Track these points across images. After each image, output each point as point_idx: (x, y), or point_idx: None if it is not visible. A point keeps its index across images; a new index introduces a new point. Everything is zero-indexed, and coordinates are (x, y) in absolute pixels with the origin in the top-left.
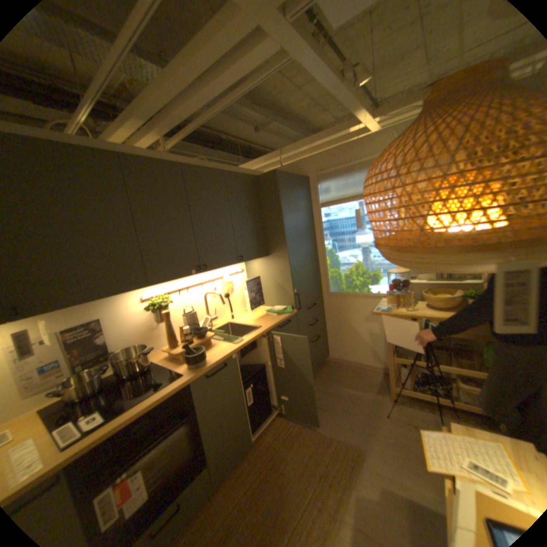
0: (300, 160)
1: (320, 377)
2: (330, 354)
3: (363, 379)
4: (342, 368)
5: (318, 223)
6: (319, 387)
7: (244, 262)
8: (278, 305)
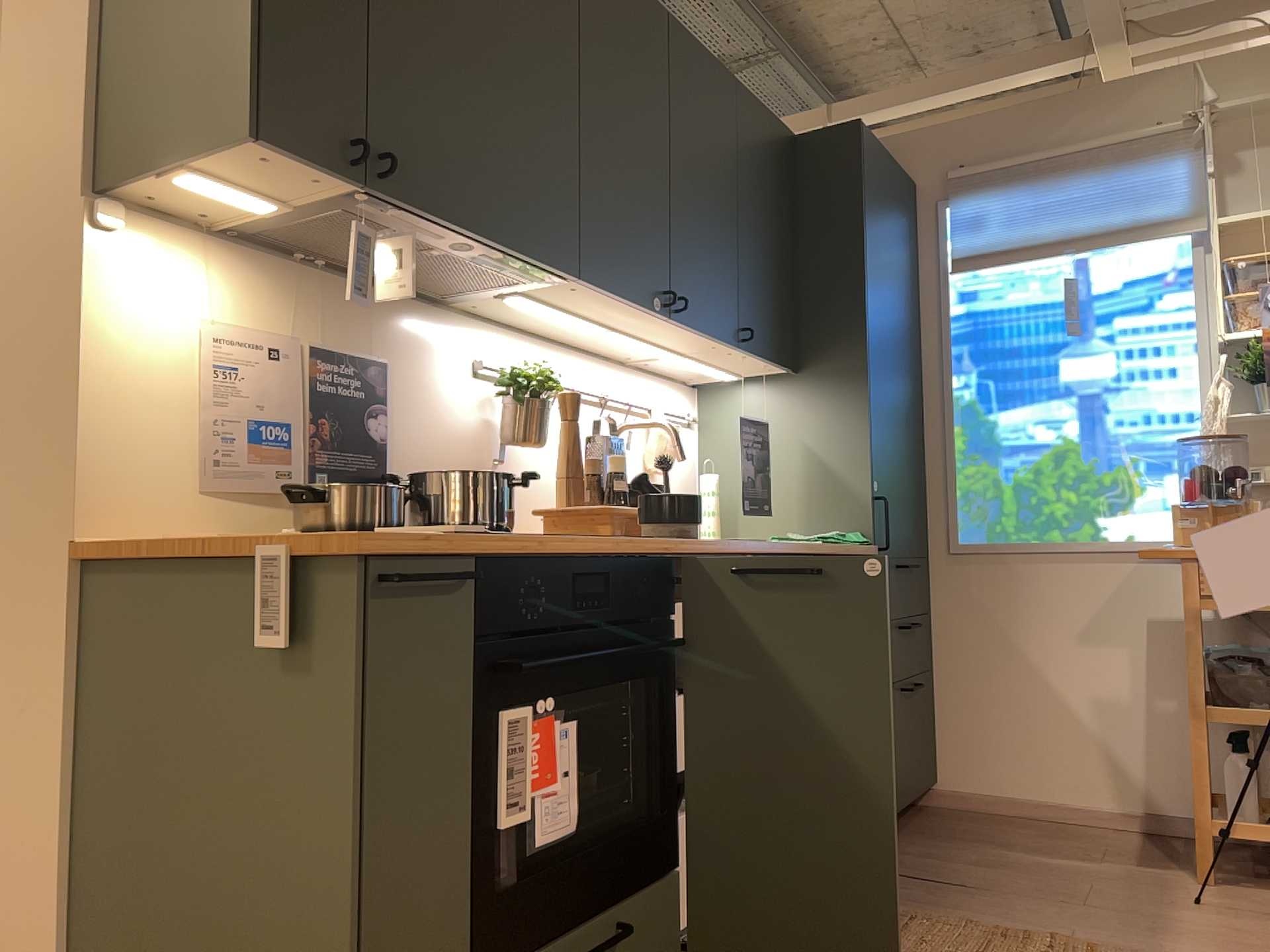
0: (893, 140)
1: (922, 832)
2: (943, 775)
3: (1079, 839)
4: (992, 818)
5: (936, 322)
6: (930, 848)
7: (748, 354)
8: (814, 534)
